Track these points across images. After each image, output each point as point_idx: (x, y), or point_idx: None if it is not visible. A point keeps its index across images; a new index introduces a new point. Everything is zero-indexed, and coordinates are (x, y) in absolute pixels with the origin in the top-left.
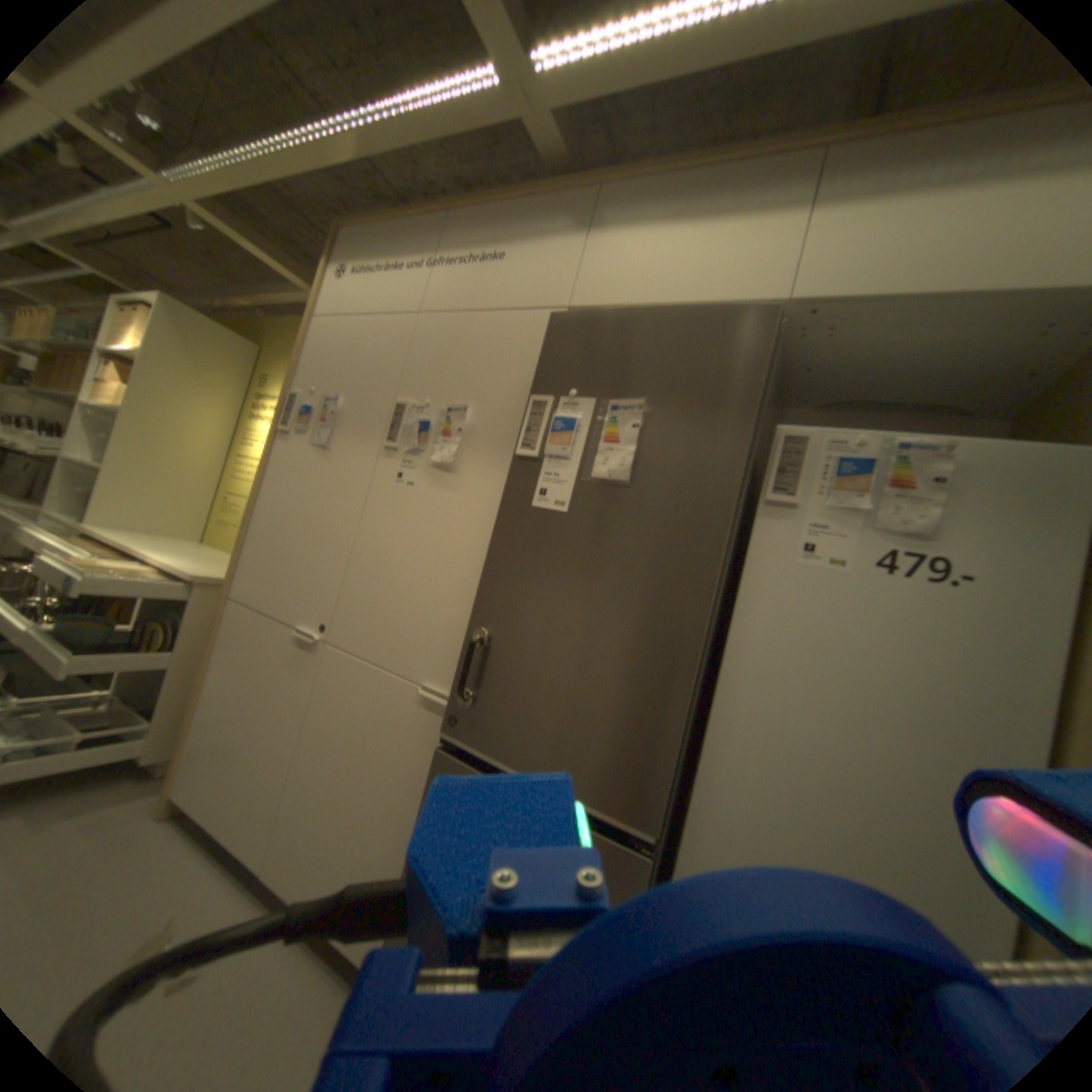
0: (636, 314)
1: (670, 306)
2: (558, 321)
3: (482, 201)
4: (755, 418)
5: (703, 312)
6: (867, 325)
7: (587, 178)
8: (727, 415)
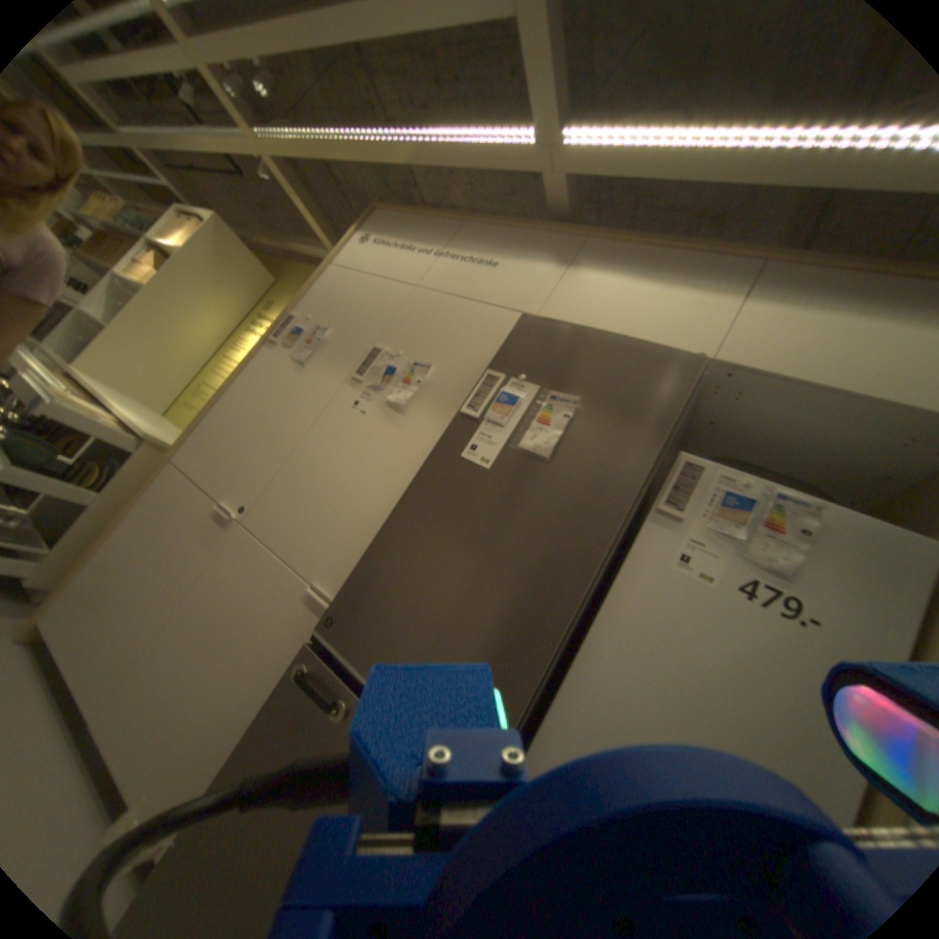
0: (590, 334)
1: (618, 335)
2: (525, 324)
3: (492, 223)
4: (666, 438)
5: (643, 347)
6: (769, 399)
7: (578, 230)
8: (644, 430)
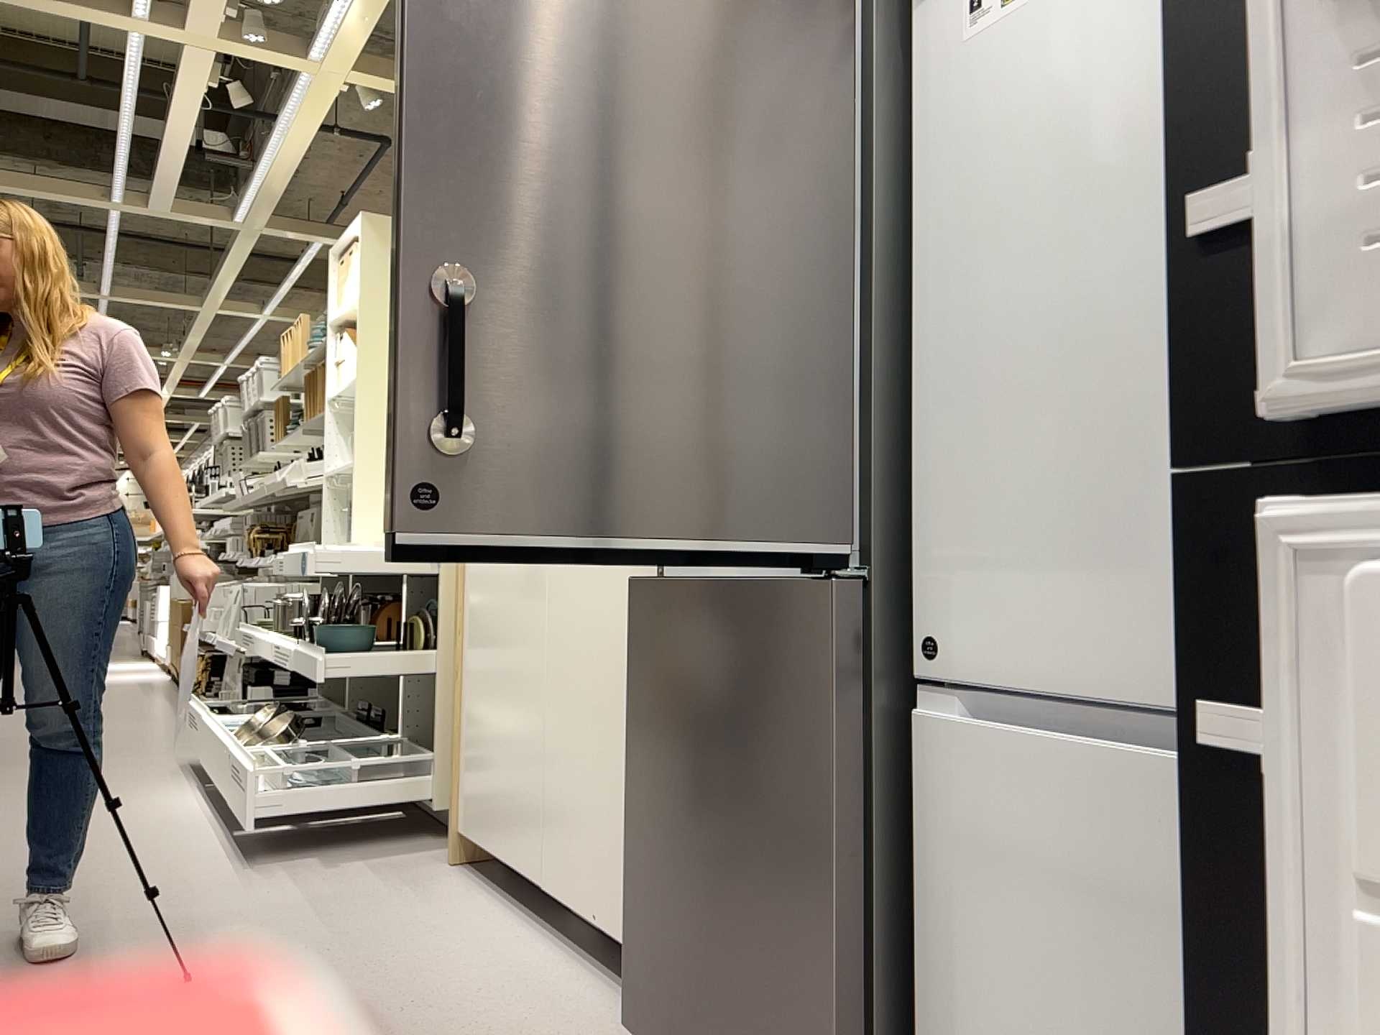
0: None
1: None
2: None
3: None
4: None
5: None
6: None
7: None
8: None
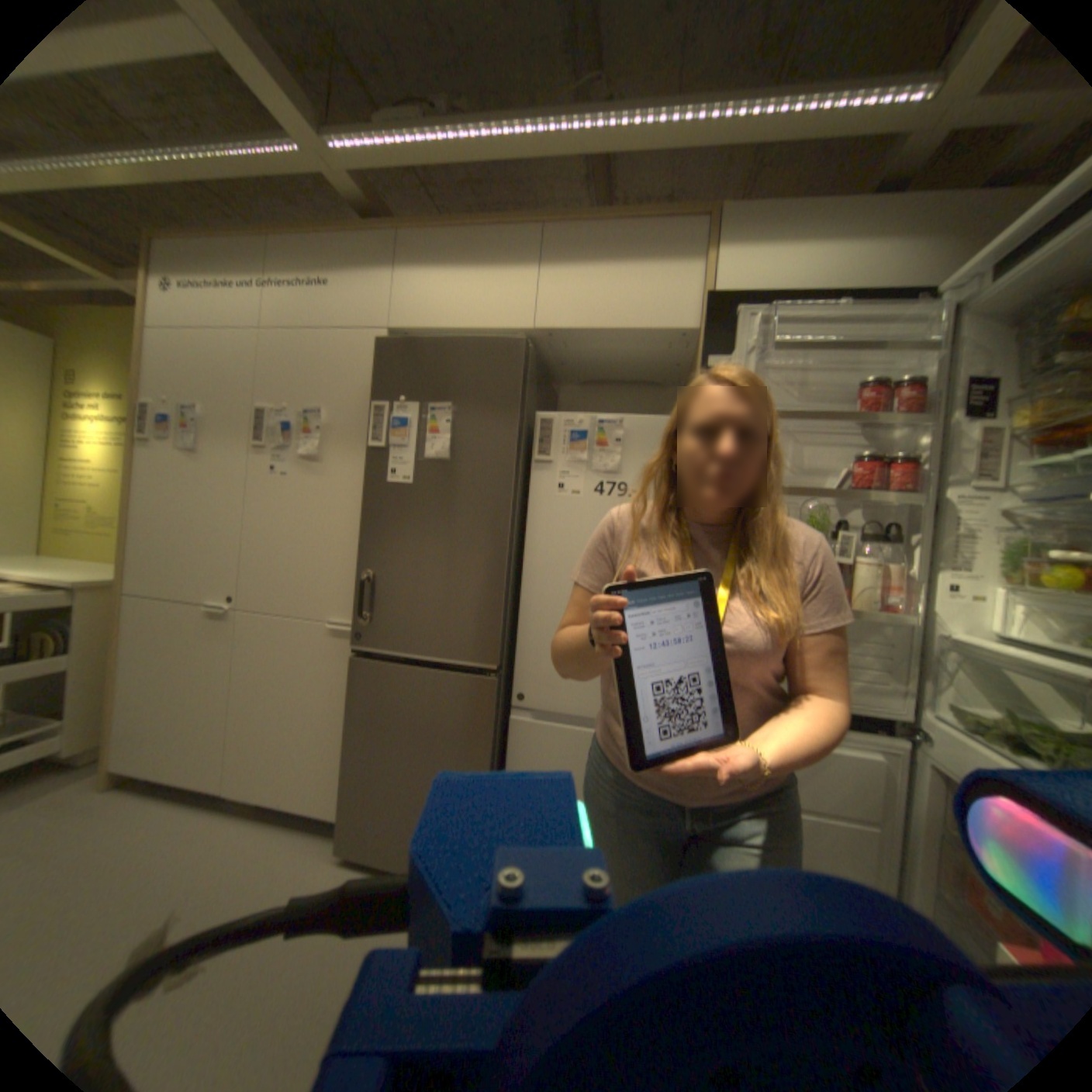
0: (436, 342)
1: (457, 337)
2: (381, 339)
3: (297, 230)
4: (517, 412)
5: (478, 342)
6: (582, 342)
7: (384, 223)
8: (502, 411)
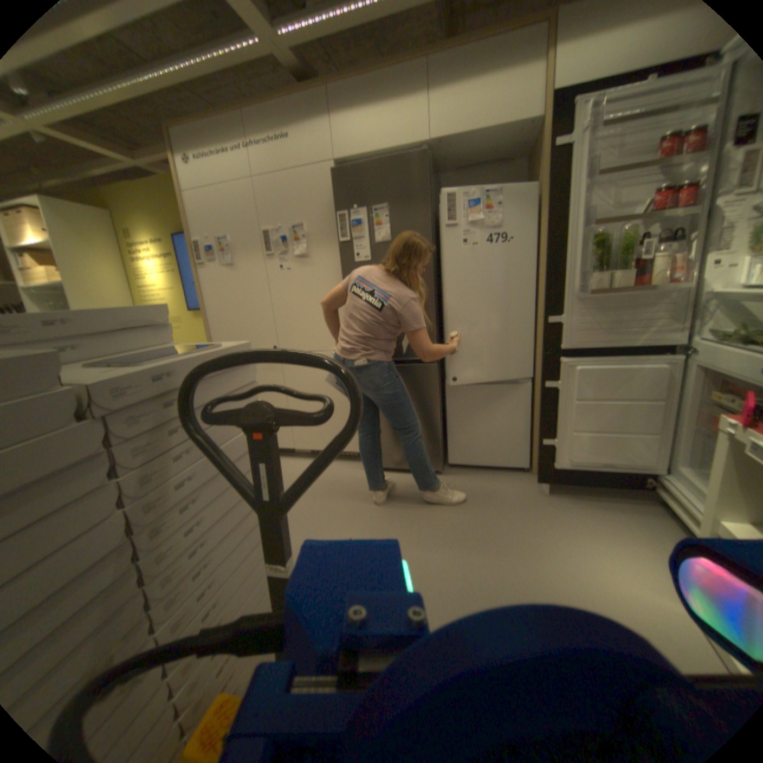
0: (369, 163)
1: (383, 156)
2: (330, 167)
3: (260, 100)
4: (428, 201)
5: (397, 157)
6: (460, 141)
7: (317, 81)
8: (419, 202)
